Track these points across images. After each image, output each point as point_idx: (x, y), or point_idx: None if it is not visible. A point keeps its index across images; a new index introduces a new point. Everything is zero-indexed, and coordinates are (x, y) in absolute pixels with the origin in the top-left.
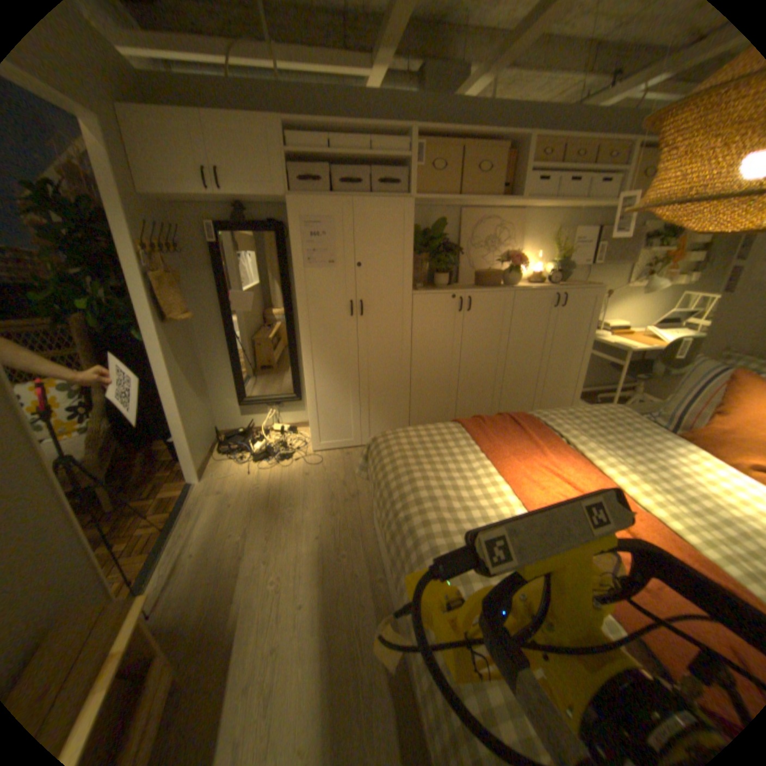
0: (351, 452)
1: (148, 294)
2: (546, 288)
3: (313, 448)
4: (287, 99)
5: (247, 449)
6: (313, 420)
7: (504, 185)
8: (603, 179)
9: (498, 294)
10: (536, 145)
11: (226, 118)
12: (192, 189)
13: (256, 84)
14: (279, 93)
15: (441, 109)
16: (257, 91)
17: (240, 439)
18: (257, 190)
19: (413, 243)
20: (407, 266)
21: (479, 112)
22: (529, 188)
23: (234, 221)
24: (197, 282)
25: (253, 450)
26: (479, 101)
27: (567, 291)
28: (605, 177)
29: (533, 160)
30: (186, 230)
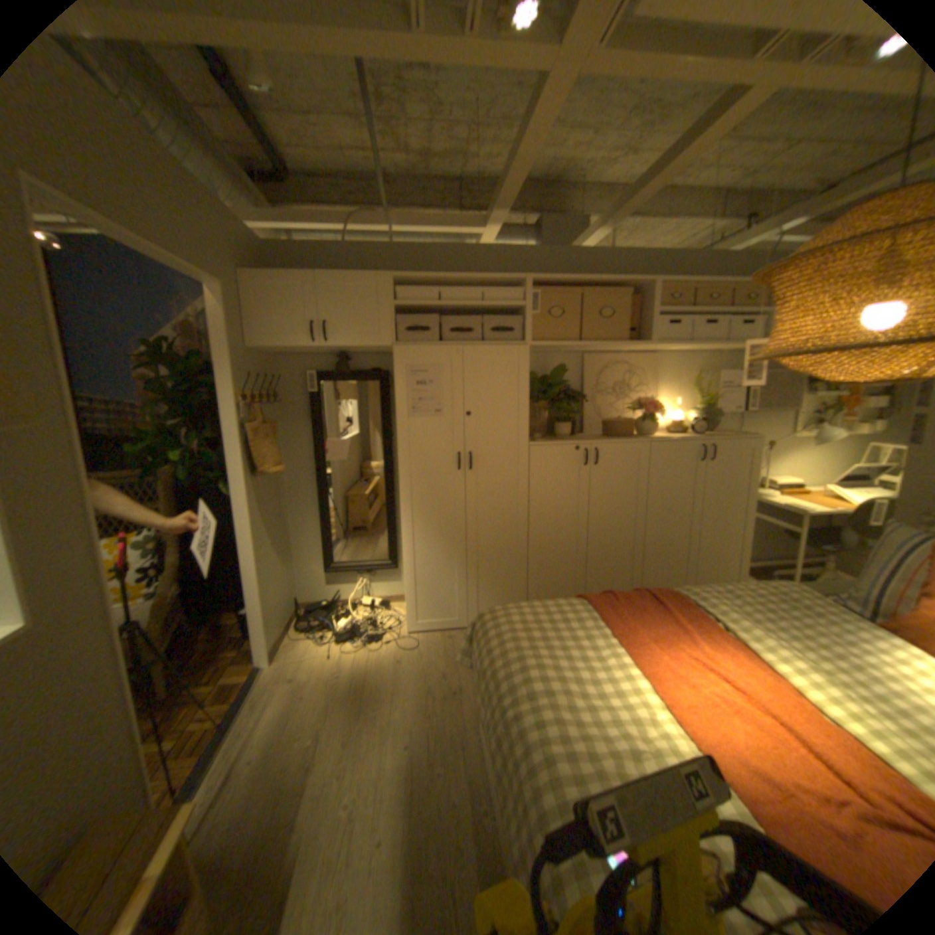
0: (455, 635)
1: (243, 446)
2: (689, 439)
3: (408, 628)
4: (401, 257)
5: (331, 626)
6: (410, 592)
7: (630, 329)
8: (744, 321)
9: (631, 445)
10: (662, 290)
11: (341, 277)
12: (301, 342)
13: (372, 246)
14: (394, 252)
15: (557, 260)
16: (372, 252)
17: (323, 613)
18: (366, 341)
19: (531, 390)
20: (524, 415)
21: (598, 260)
22: (659, 332)
23: (339, 371)
24: (295, 433)
25: (337, 628)
26: (598, 251)
27: (716, 442)
28: (746, 319)
29: (661, 305)
30: (289, 380)
